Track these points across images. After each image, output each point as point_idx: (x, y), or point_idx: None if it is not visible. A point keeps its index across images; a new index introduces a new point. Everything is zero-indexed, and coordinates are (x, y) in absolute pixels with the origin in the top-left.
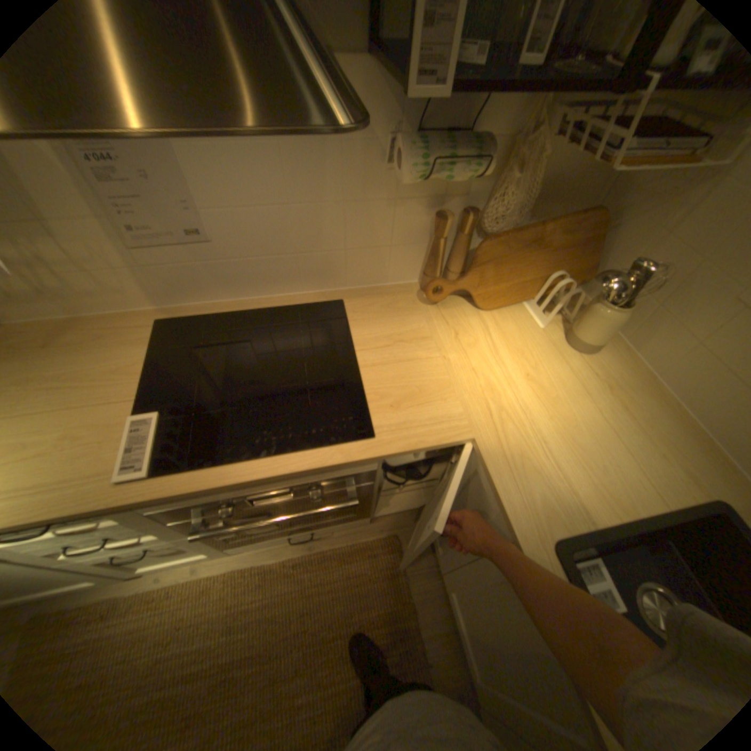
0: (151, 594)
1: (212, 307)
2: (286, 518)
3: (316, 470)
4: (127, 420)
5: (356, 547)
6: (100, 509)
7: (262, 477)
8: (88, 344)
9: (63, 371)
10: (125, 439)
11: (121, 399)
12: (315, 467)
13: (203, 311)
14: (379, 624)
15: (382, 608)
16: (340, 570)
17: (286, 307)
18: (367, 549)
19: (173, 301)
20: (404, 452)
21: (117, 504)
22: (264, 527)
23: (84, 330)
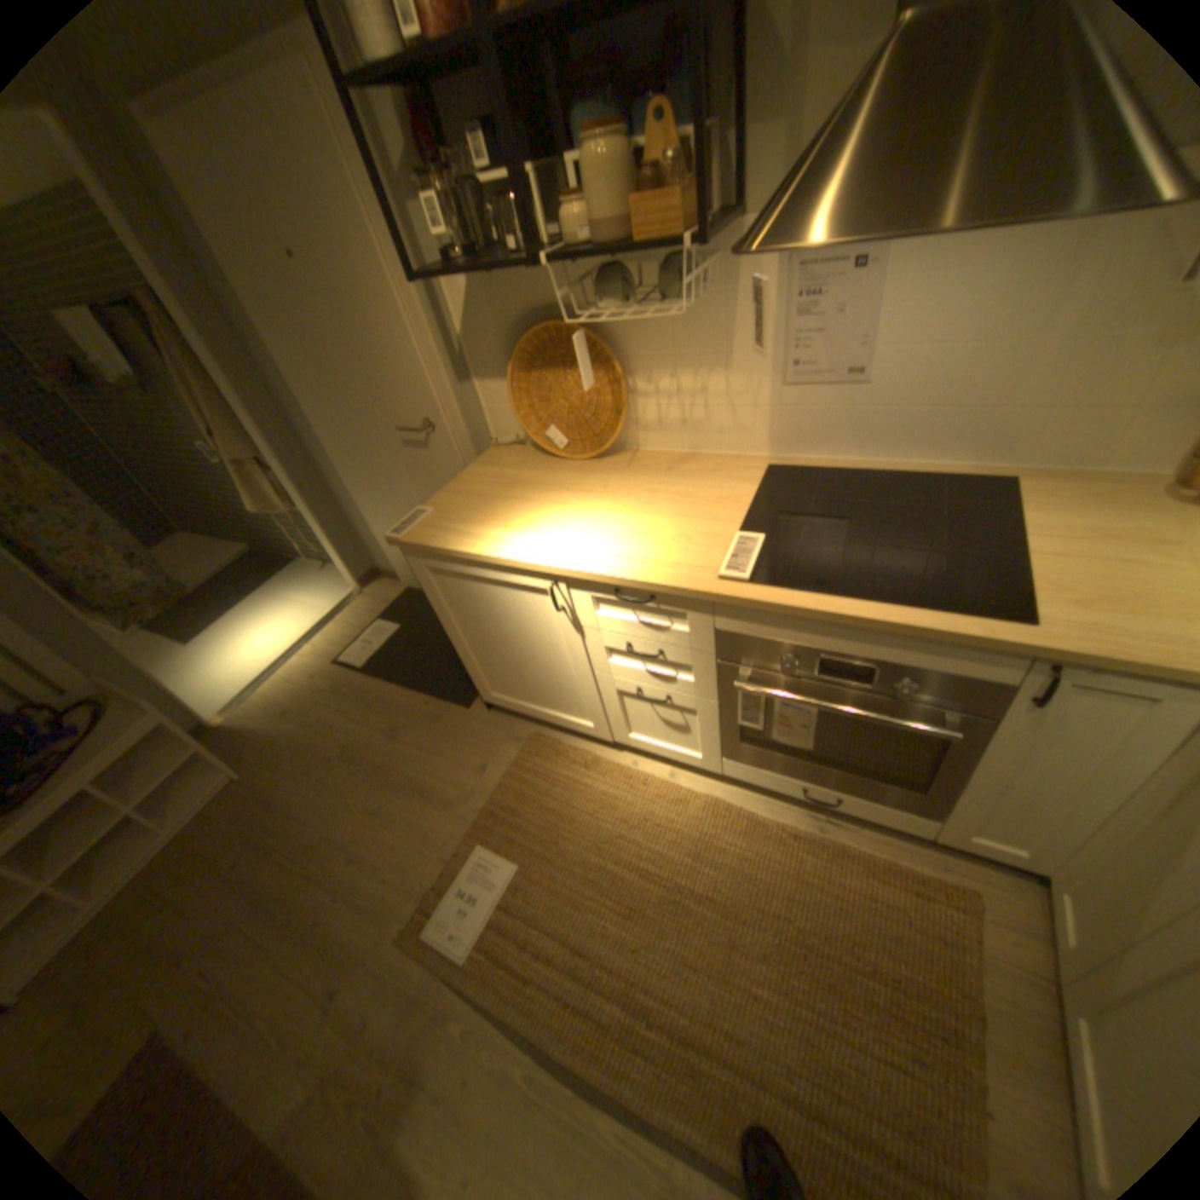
0: (628, 773)
1: (828, 465)
2: (850, 712)
3: (936, 635)
4: (734, 536)
5: (896, 867)
6: (697, 597)
7: (867, 618)
8: (705, 475)
9: (682, 490)
10: (731, 548)
11: (729, 520)
12: (938, 630)
13: (818, 467)
14: (907, 987)
15: (919, 970)
16: (862, 880)
17: (921, 480)
18: (916, 880)
19: (791, 450)
20: (1083, 663)
21: (717, 593)
22: (819, 708)
23: (702, 463)
